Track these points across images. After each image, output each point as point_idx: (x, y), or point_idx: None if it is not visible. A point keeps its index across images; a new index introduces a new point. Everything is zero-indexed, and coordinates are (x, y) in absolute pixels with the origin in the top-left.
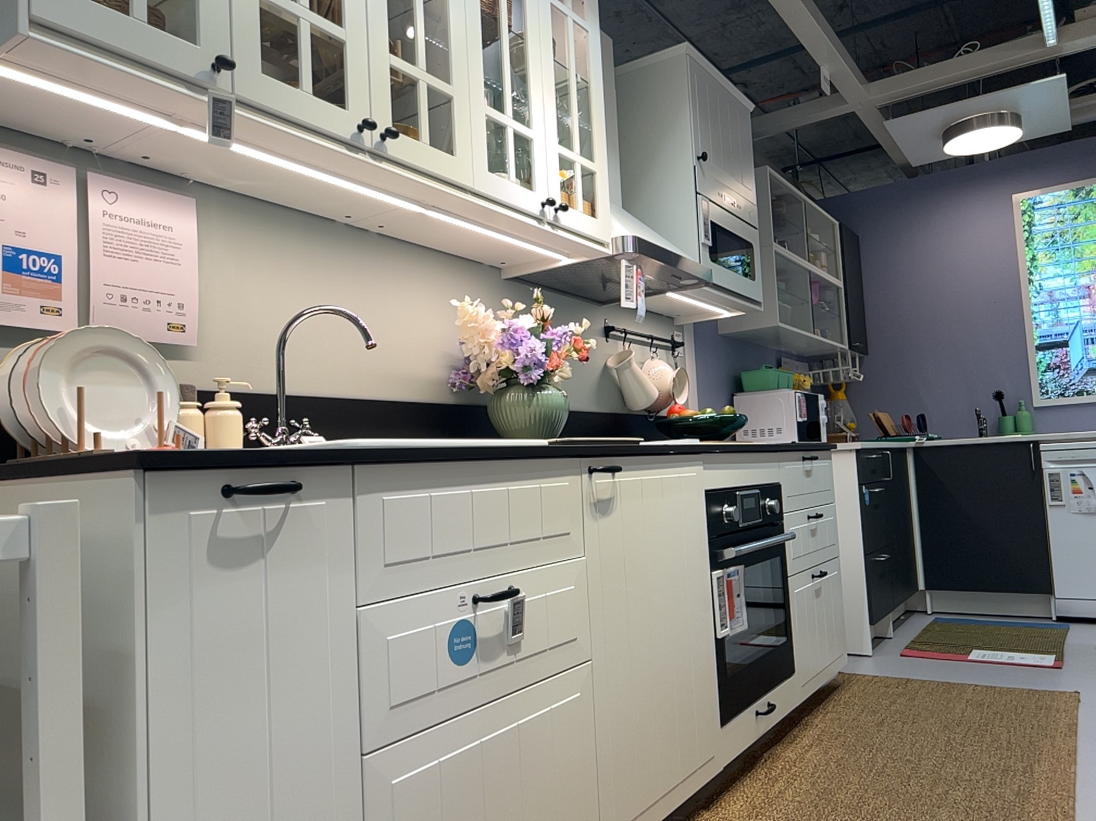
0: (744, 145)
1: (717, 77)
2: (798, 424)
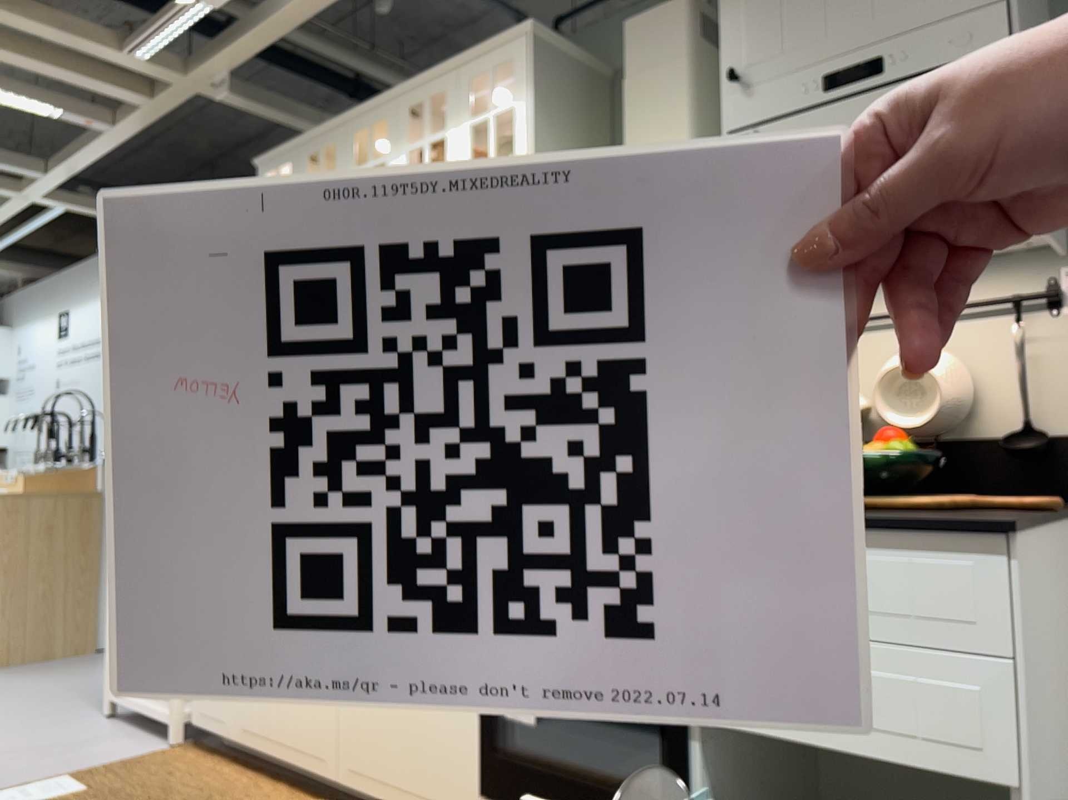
0: None
1: None
2: None
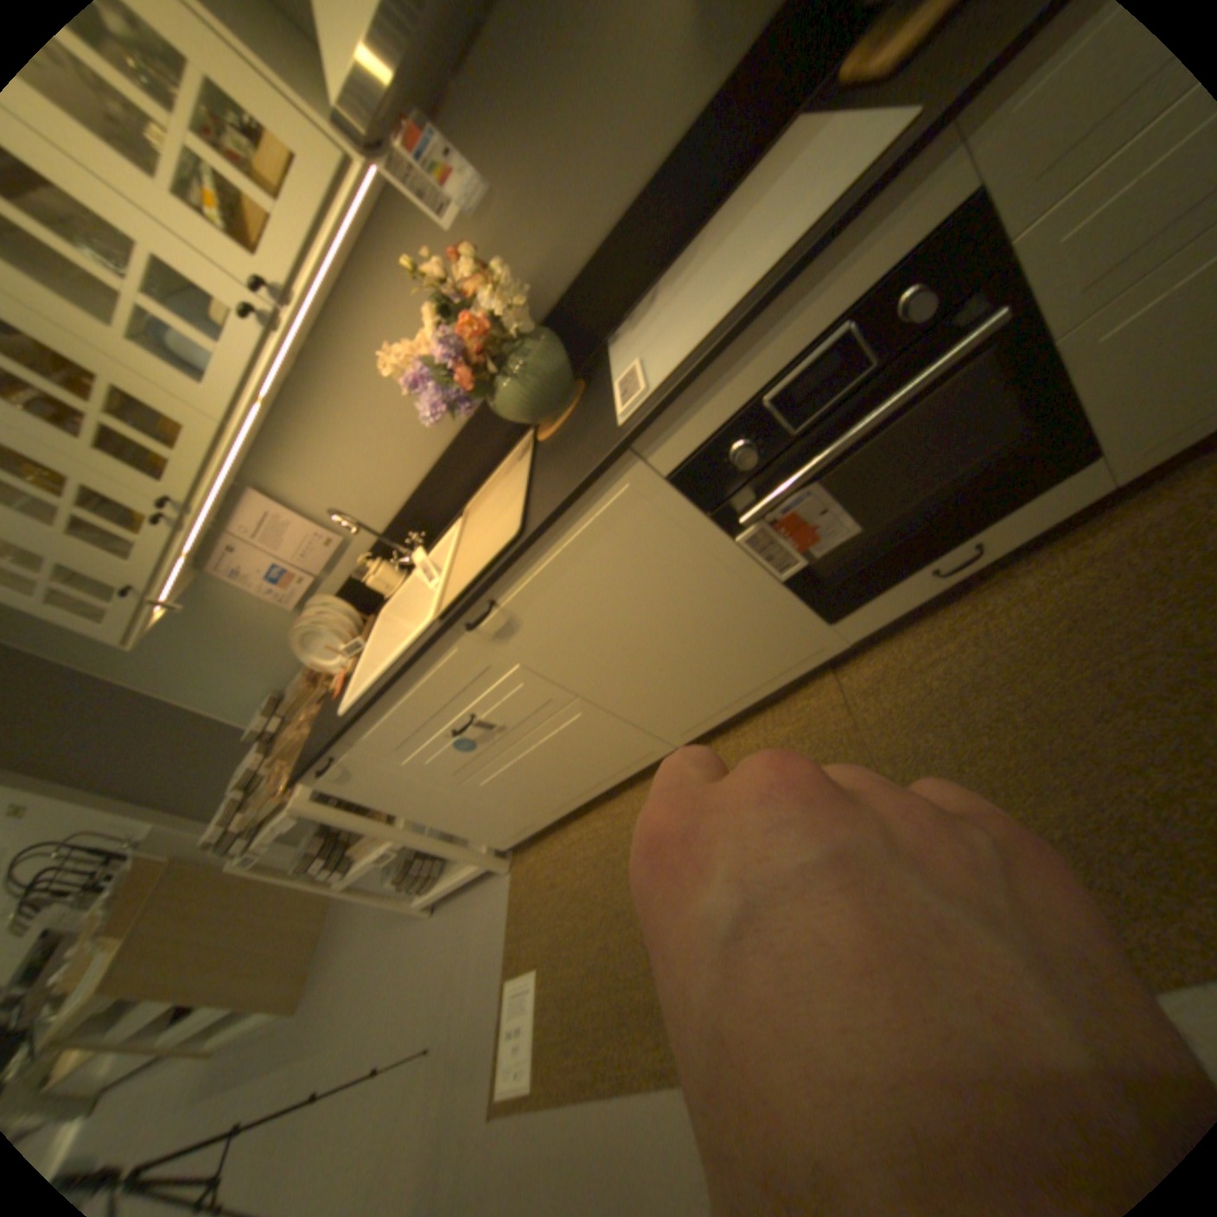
0: None
1: None
2: None
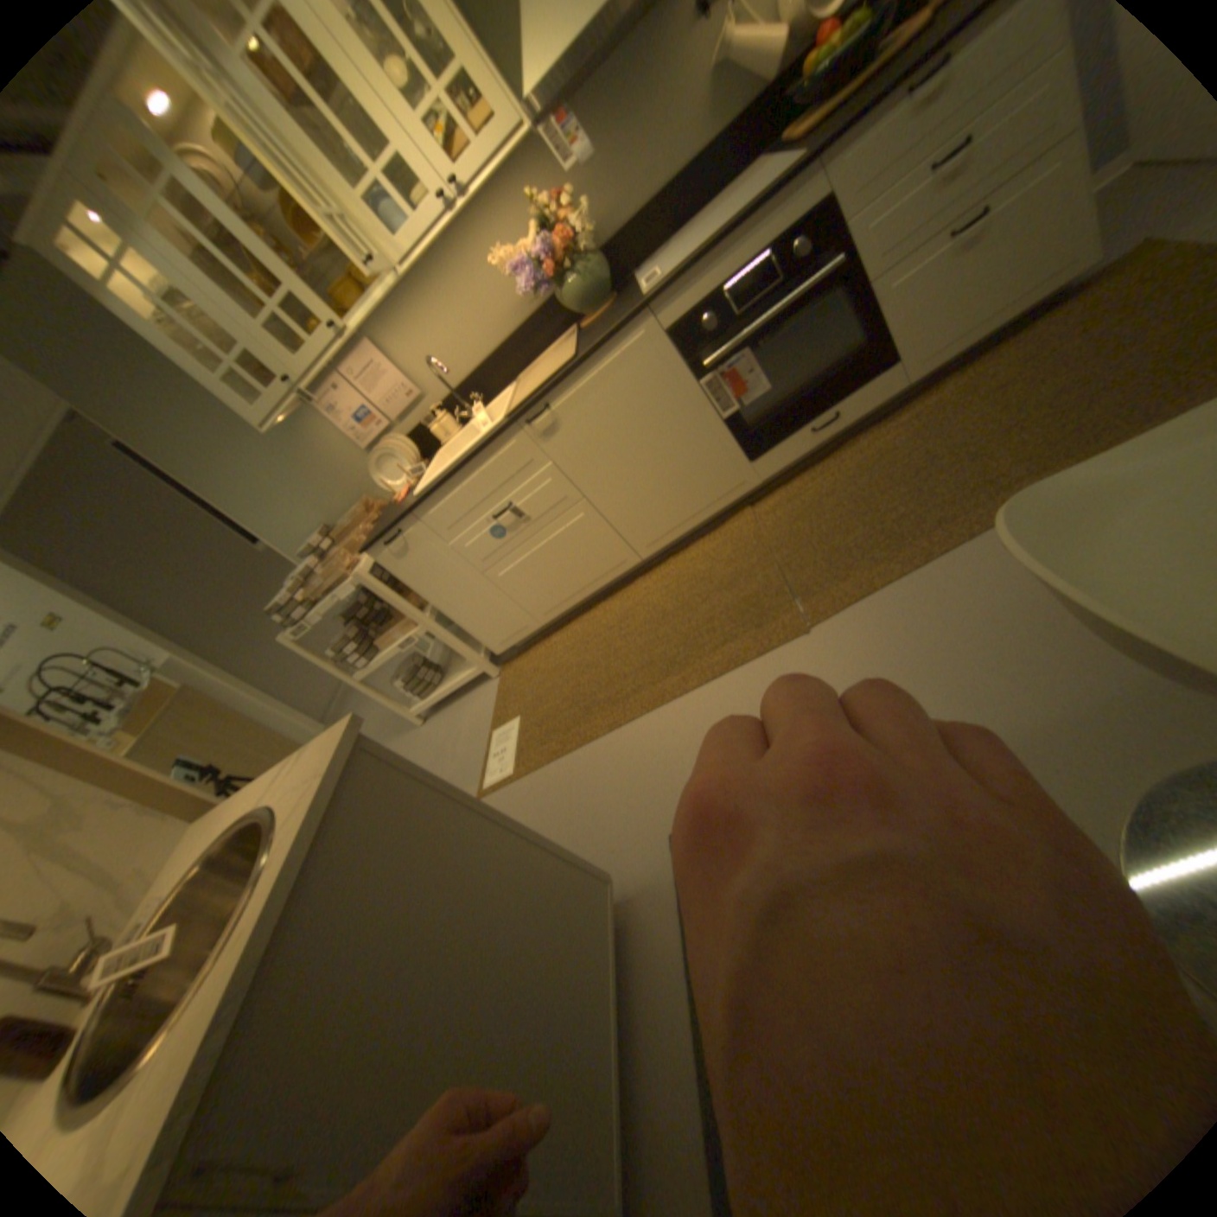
0: None
1: None
2: None
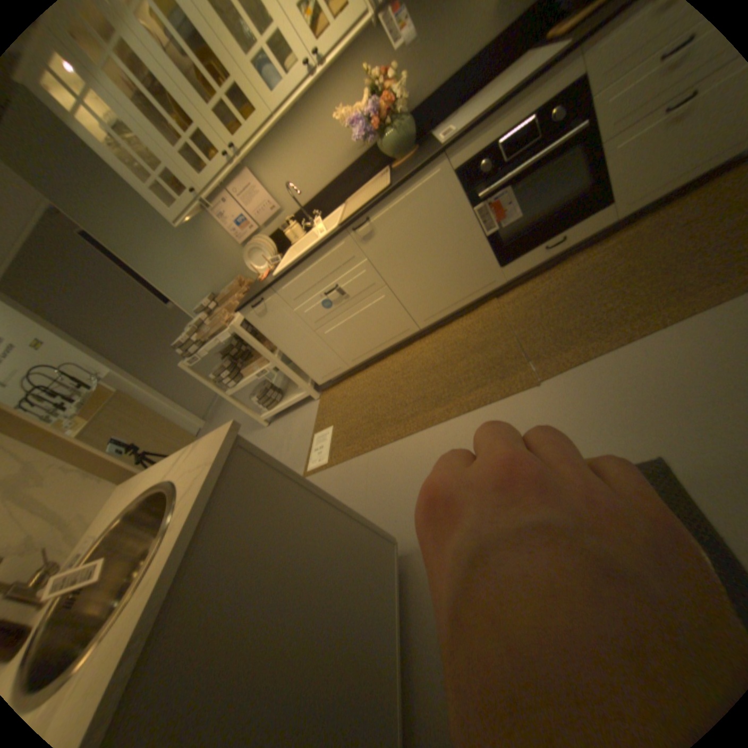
0: None
1: None
2: None
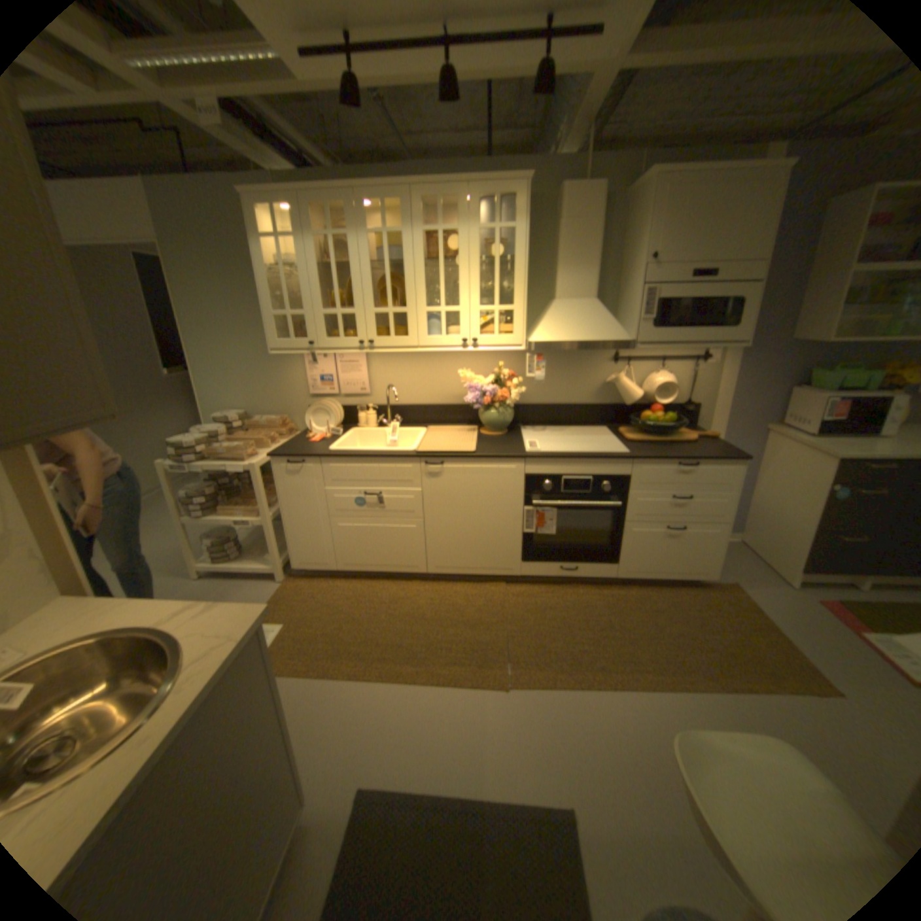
0: (755, 210)
1: (710, 167)
2: (826, 422)
